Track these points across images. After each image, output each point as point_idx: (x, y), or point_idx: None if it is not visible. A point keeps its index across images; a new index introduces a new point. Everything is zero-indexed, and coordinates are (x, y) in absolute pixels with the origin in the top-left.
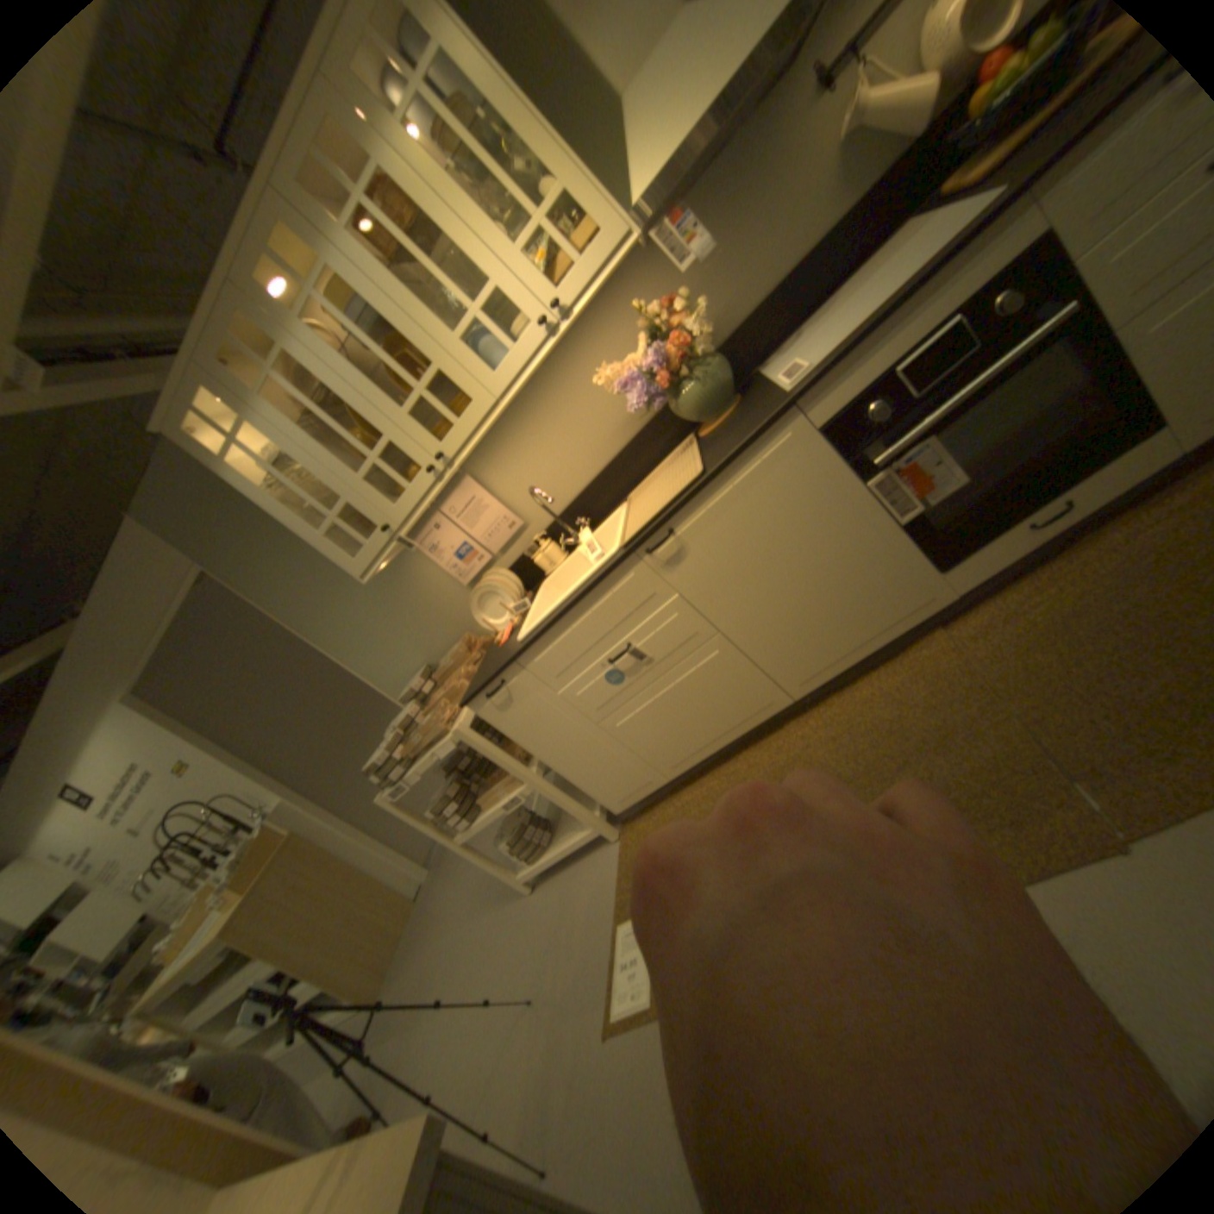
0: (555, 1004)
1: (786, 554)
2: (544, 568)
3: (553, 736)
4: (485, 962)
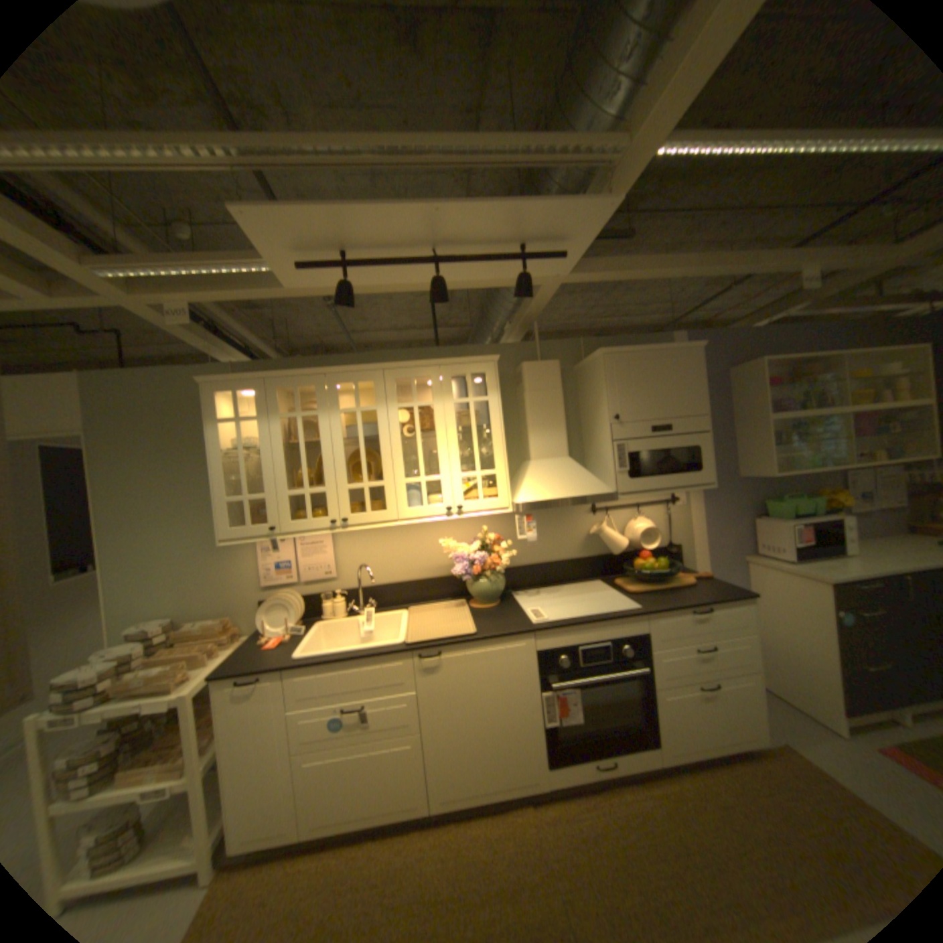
0: None
1: (485, 707)
2: (325, 613)
3: (248, 748)
4: None
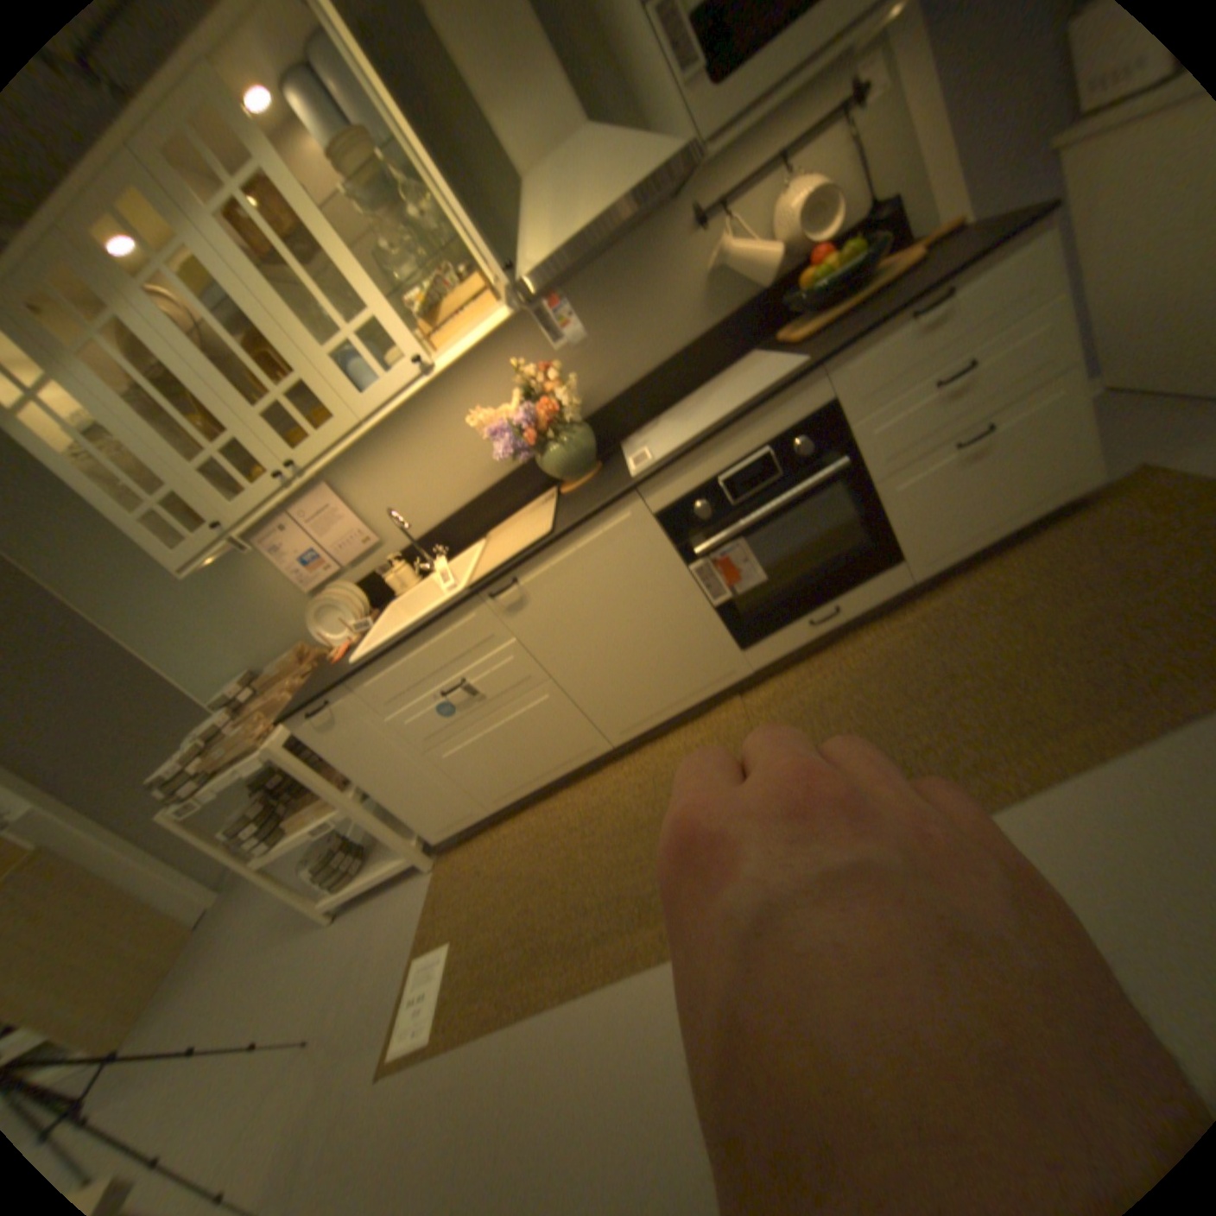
0: (333, 1041)
1: (615, 614)
2: (393, 587)
3: (374, 760)
4: (264, 998)
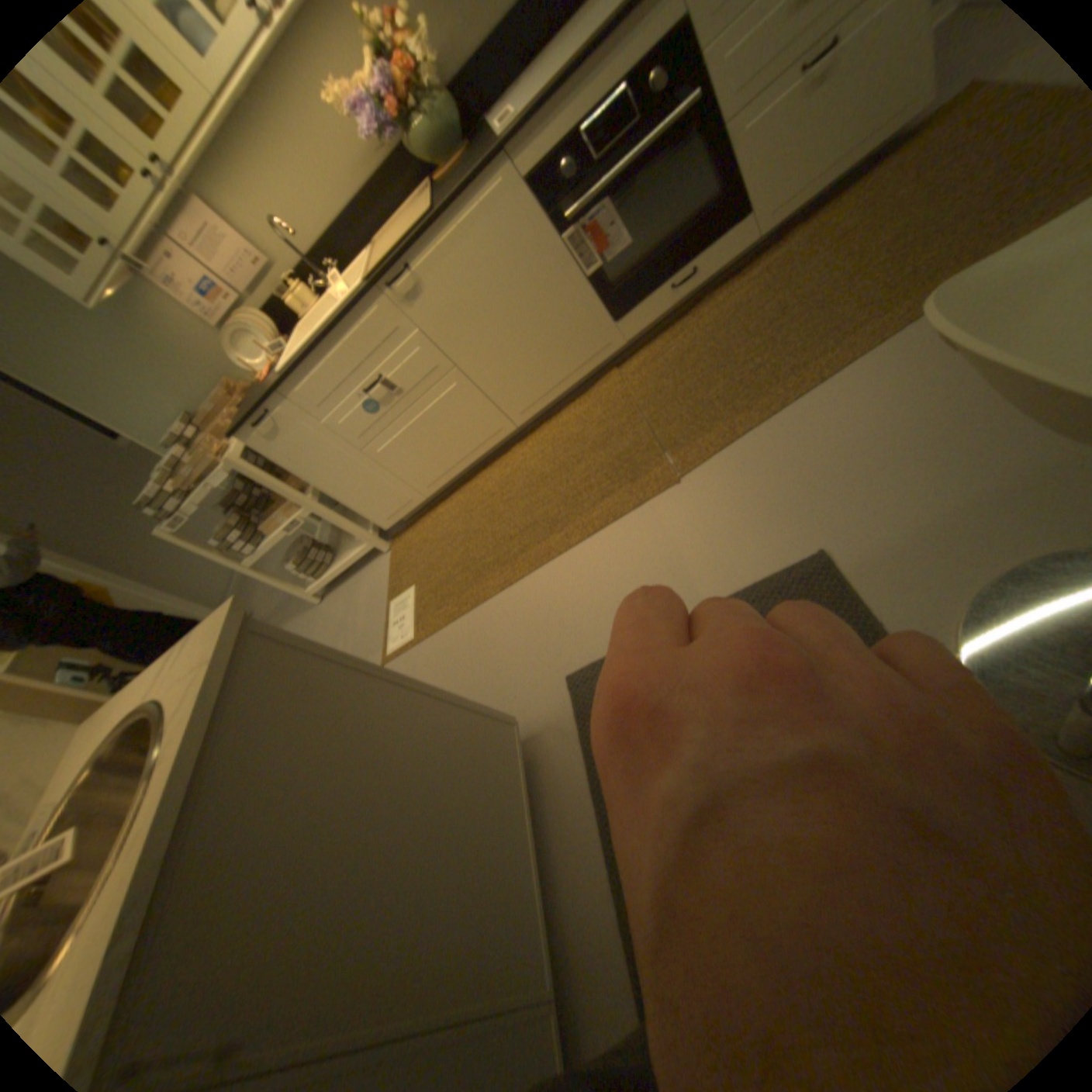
0: None
1: (502, 296)
2: (295, 311)
3: (321, 464)
4: None
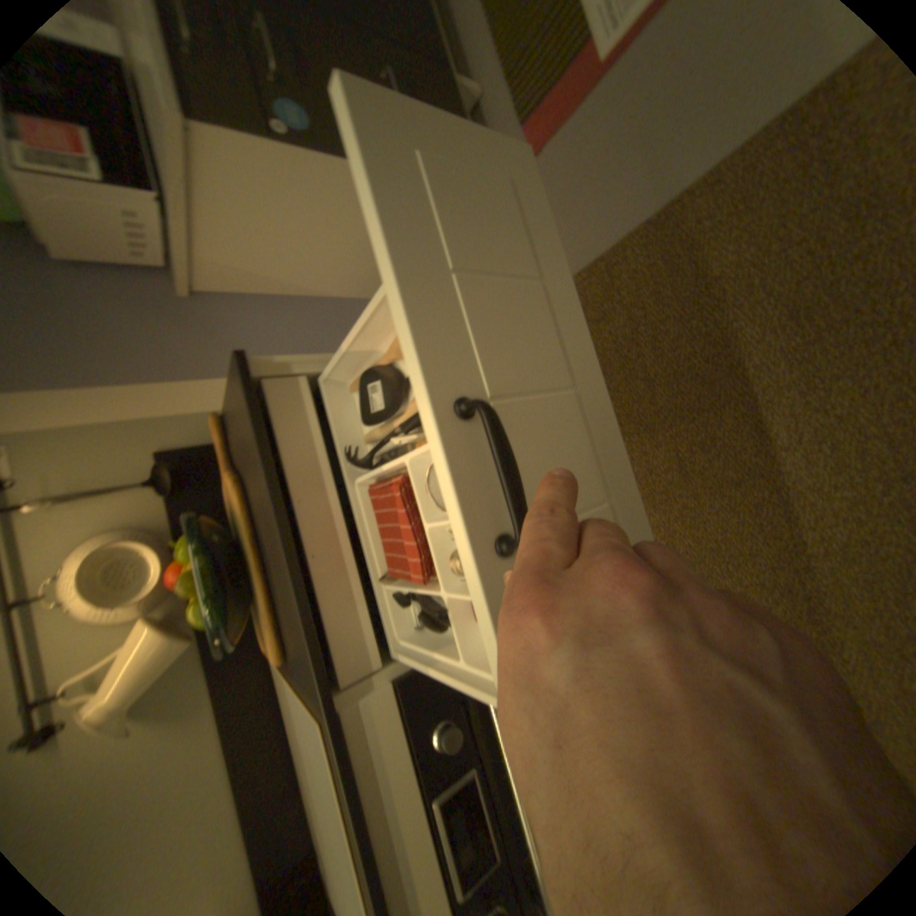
0: None
1: None
2: None
3: None
4: None
